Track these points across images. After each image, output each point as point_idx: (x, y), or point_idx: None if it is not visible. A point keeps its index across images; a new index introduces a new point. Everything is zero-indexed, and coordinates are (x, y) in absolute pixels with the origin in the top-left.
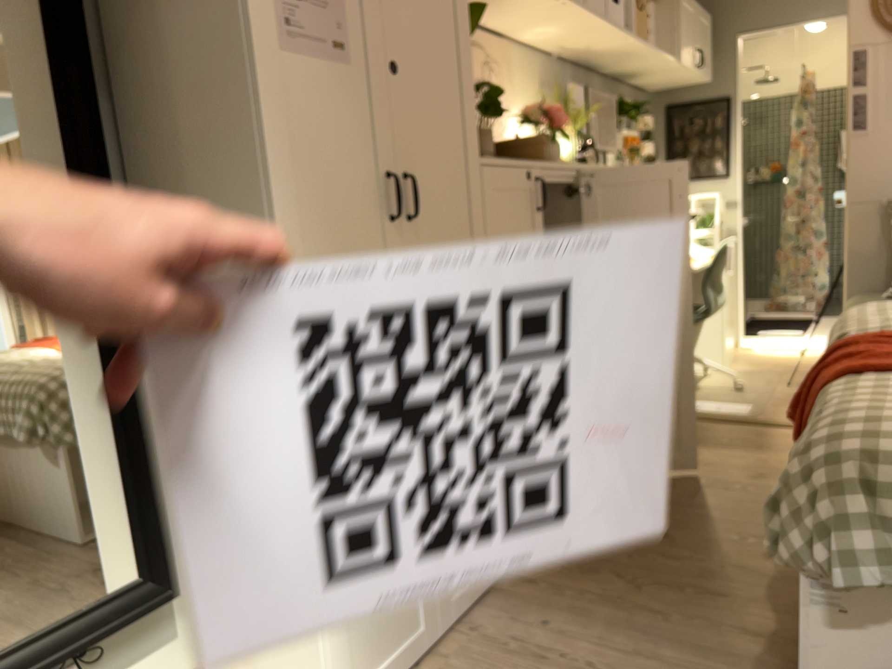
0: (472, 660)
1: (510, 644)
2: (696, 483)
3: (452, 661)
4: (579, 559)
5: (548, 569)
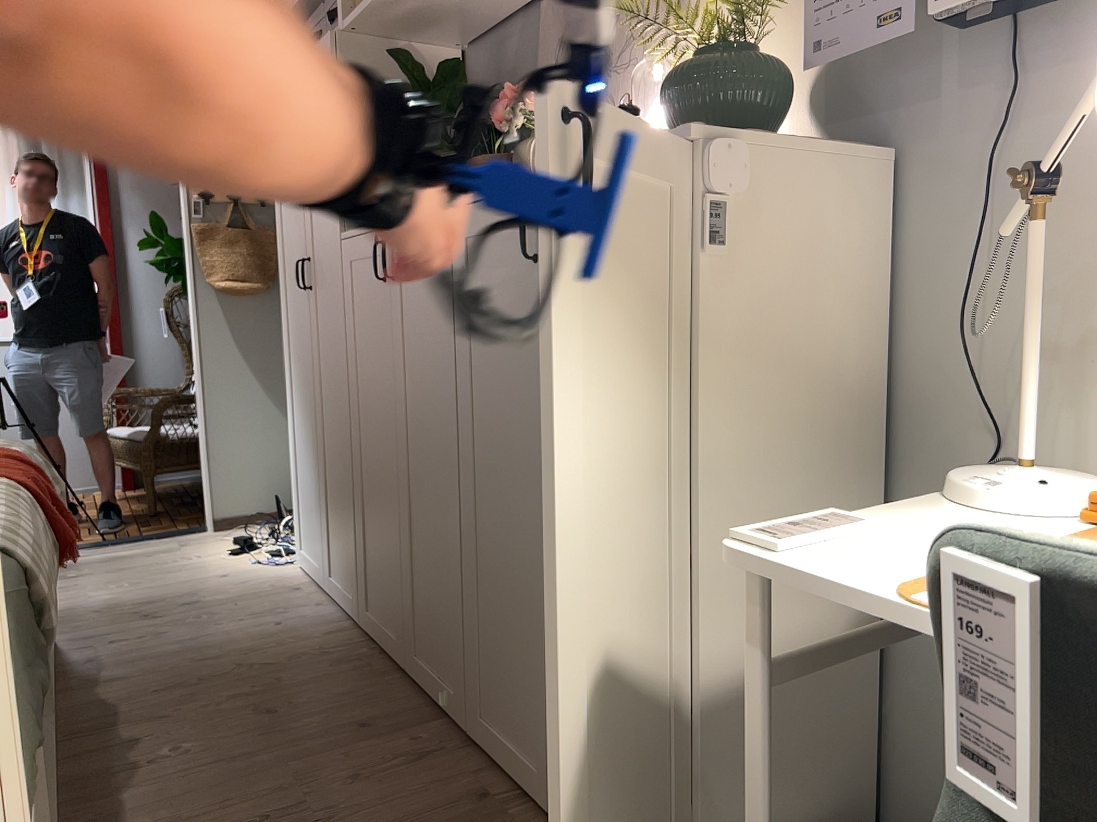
0: (295, 601)
1: (285, 613)
2: (327, 814)
3: (305, 597)
4: (325, 663)
5: (335, 647)
